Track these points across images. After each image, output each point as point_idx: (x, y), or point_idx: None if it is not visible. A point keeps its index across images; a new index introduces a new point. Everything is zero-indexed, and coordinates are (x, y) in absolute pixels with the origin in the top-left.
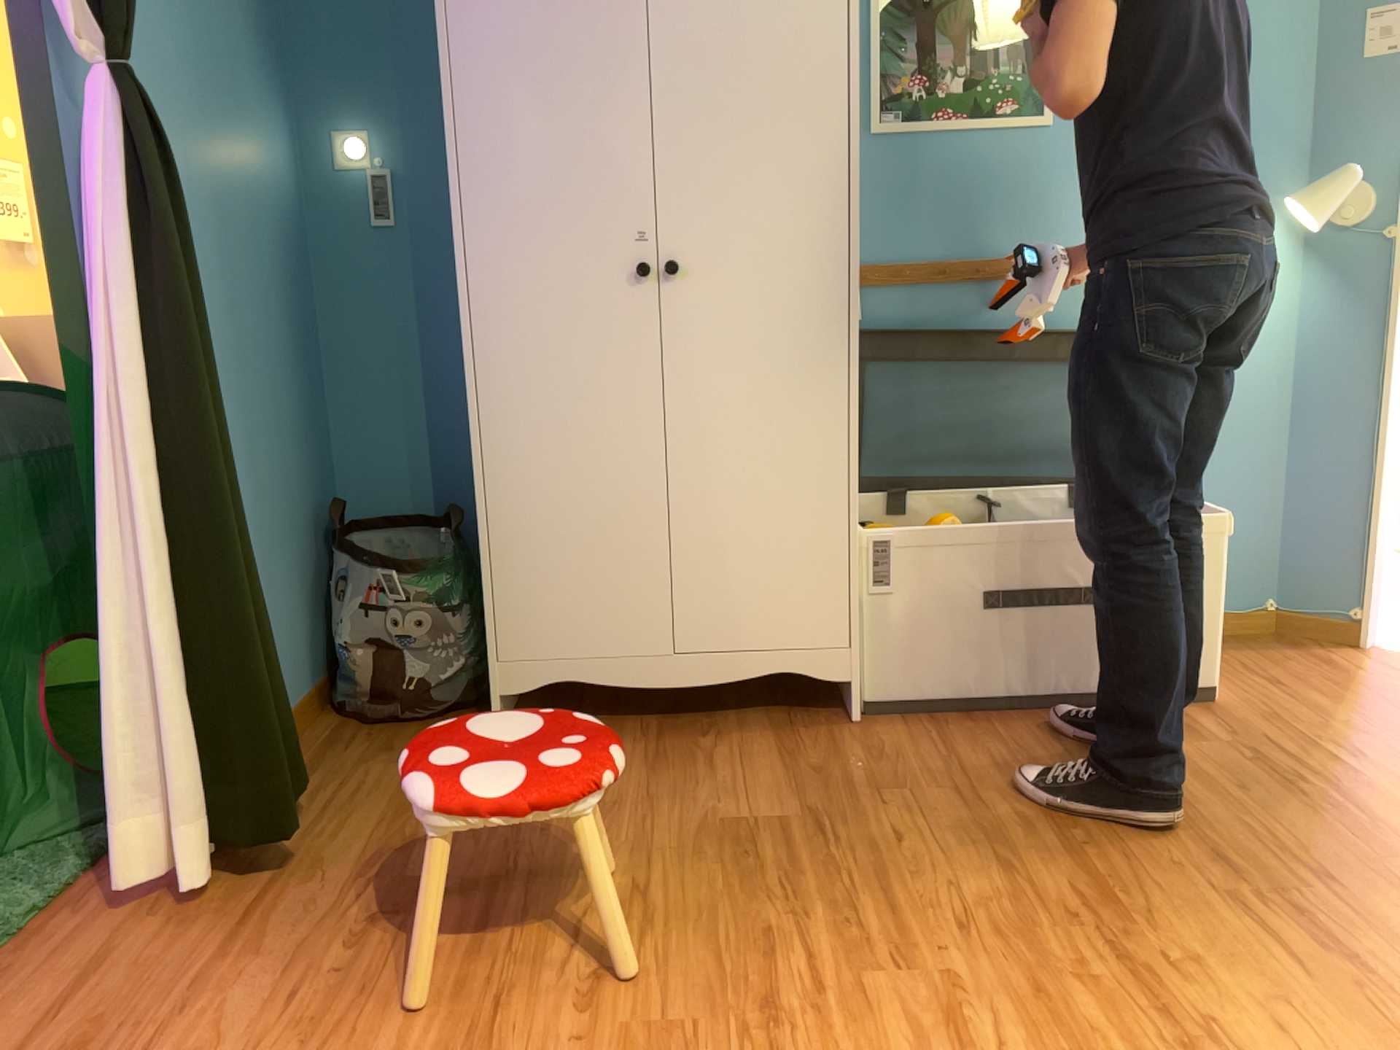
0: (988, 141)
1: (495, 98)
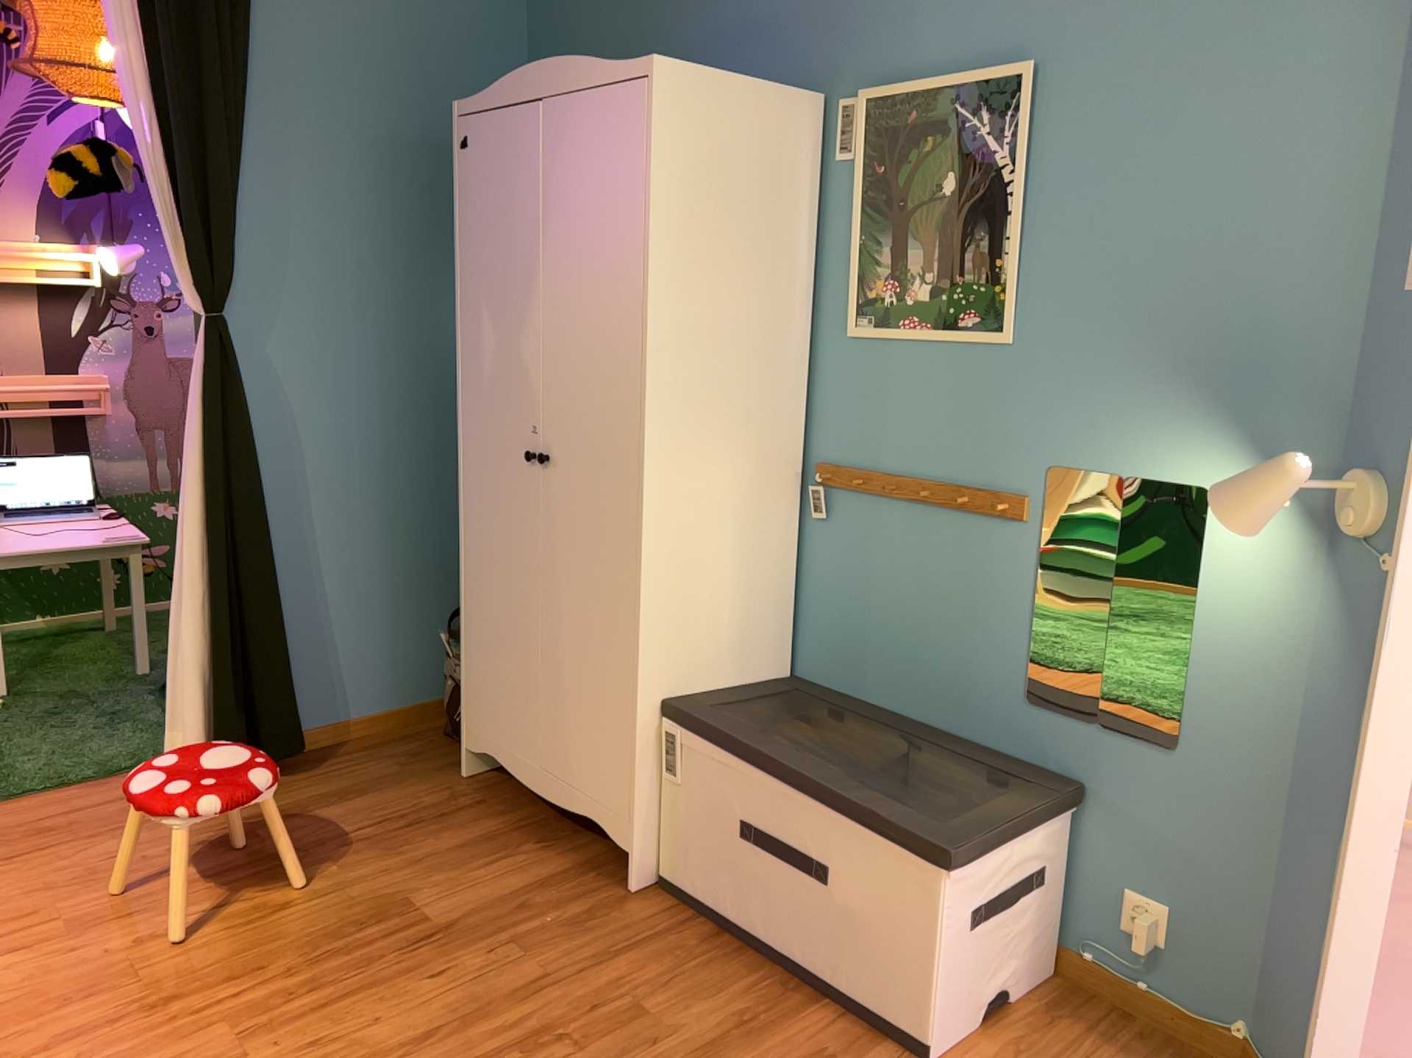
0: (951, 353)
1: (476, 311)
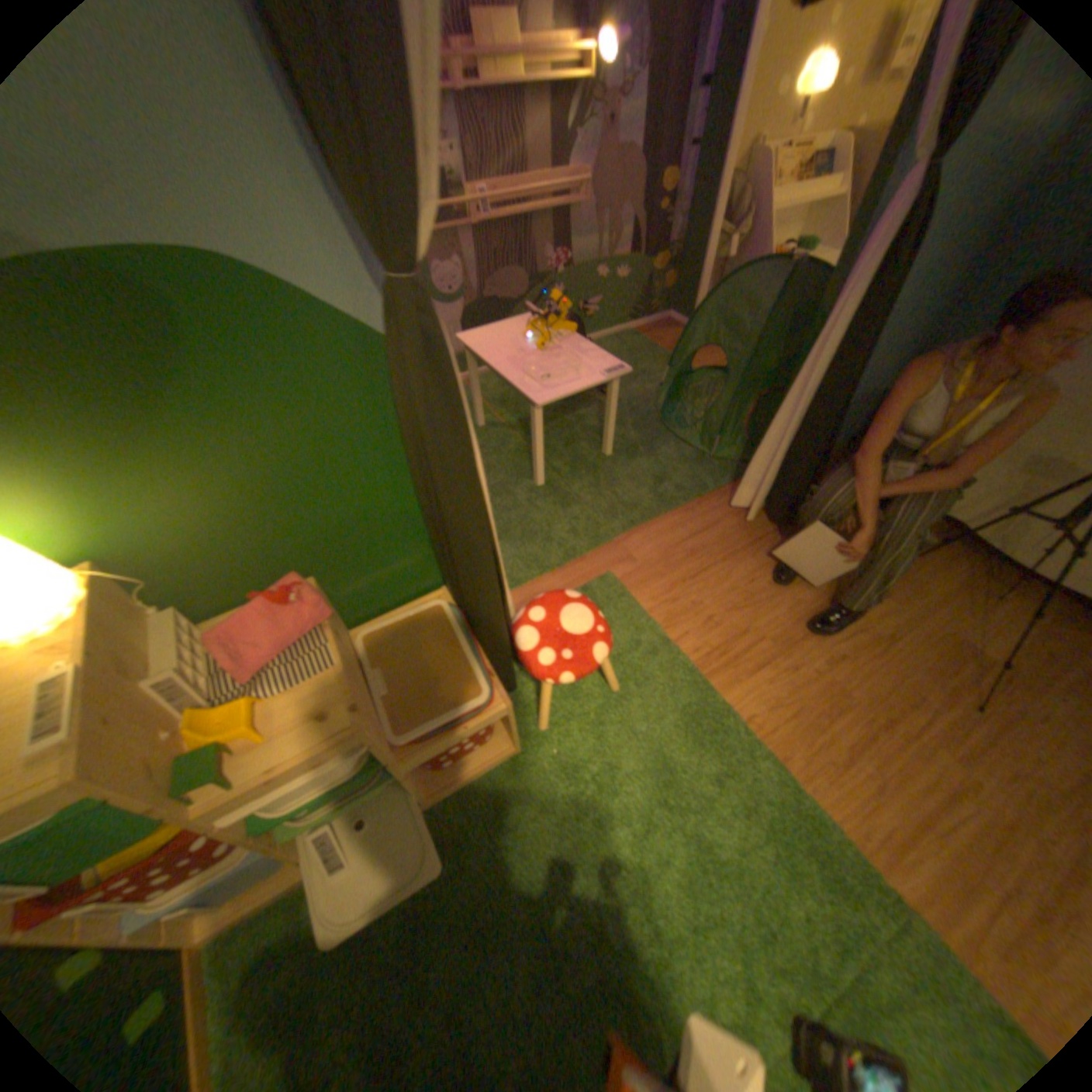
0: None
1: None
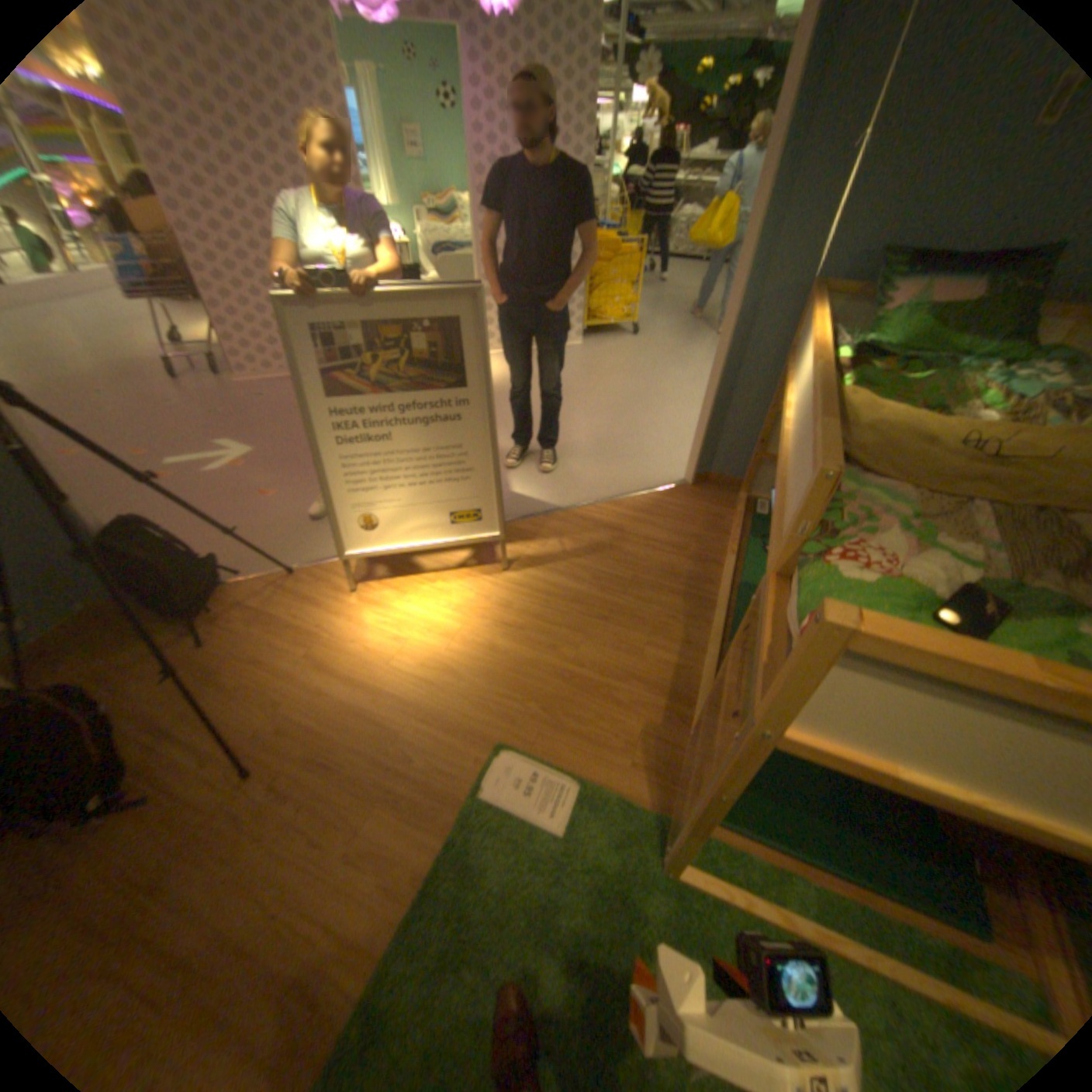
0: None
1: None
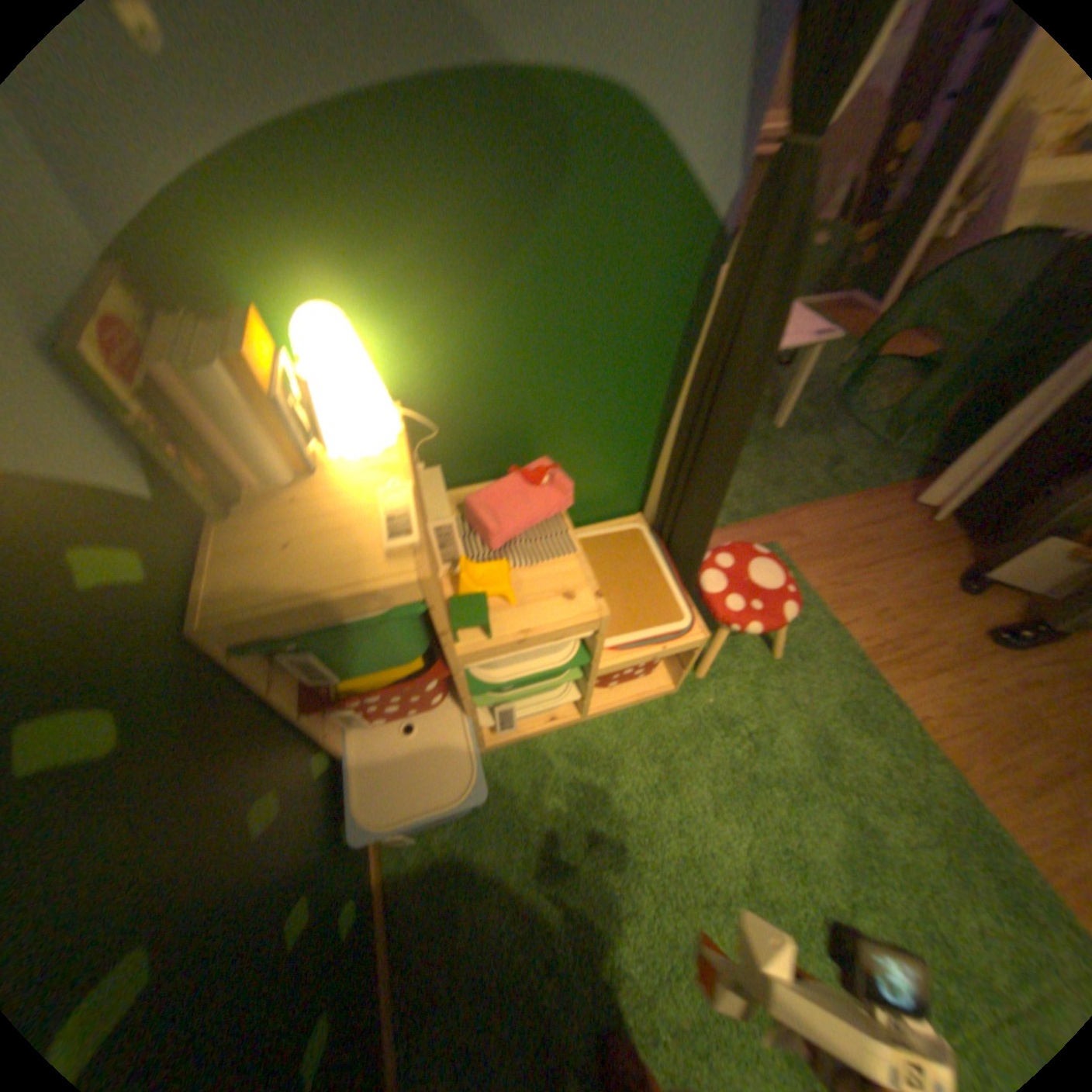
0: None
1: None
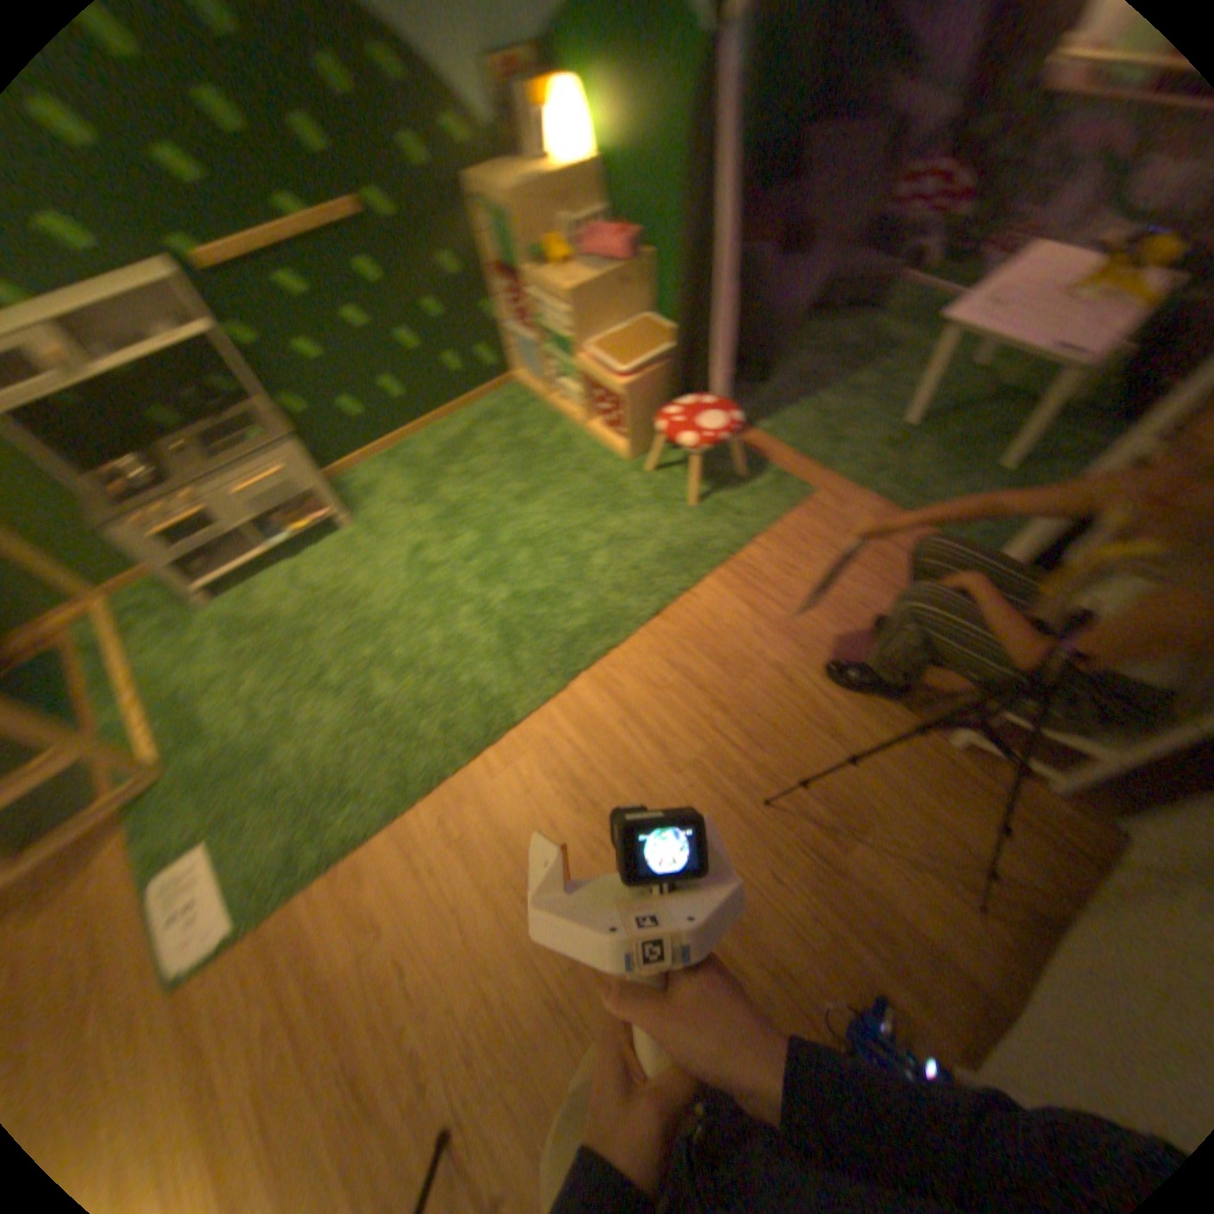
0: None
1: None
